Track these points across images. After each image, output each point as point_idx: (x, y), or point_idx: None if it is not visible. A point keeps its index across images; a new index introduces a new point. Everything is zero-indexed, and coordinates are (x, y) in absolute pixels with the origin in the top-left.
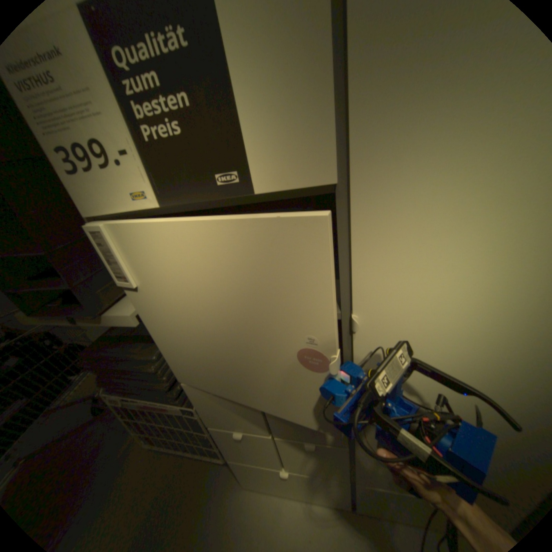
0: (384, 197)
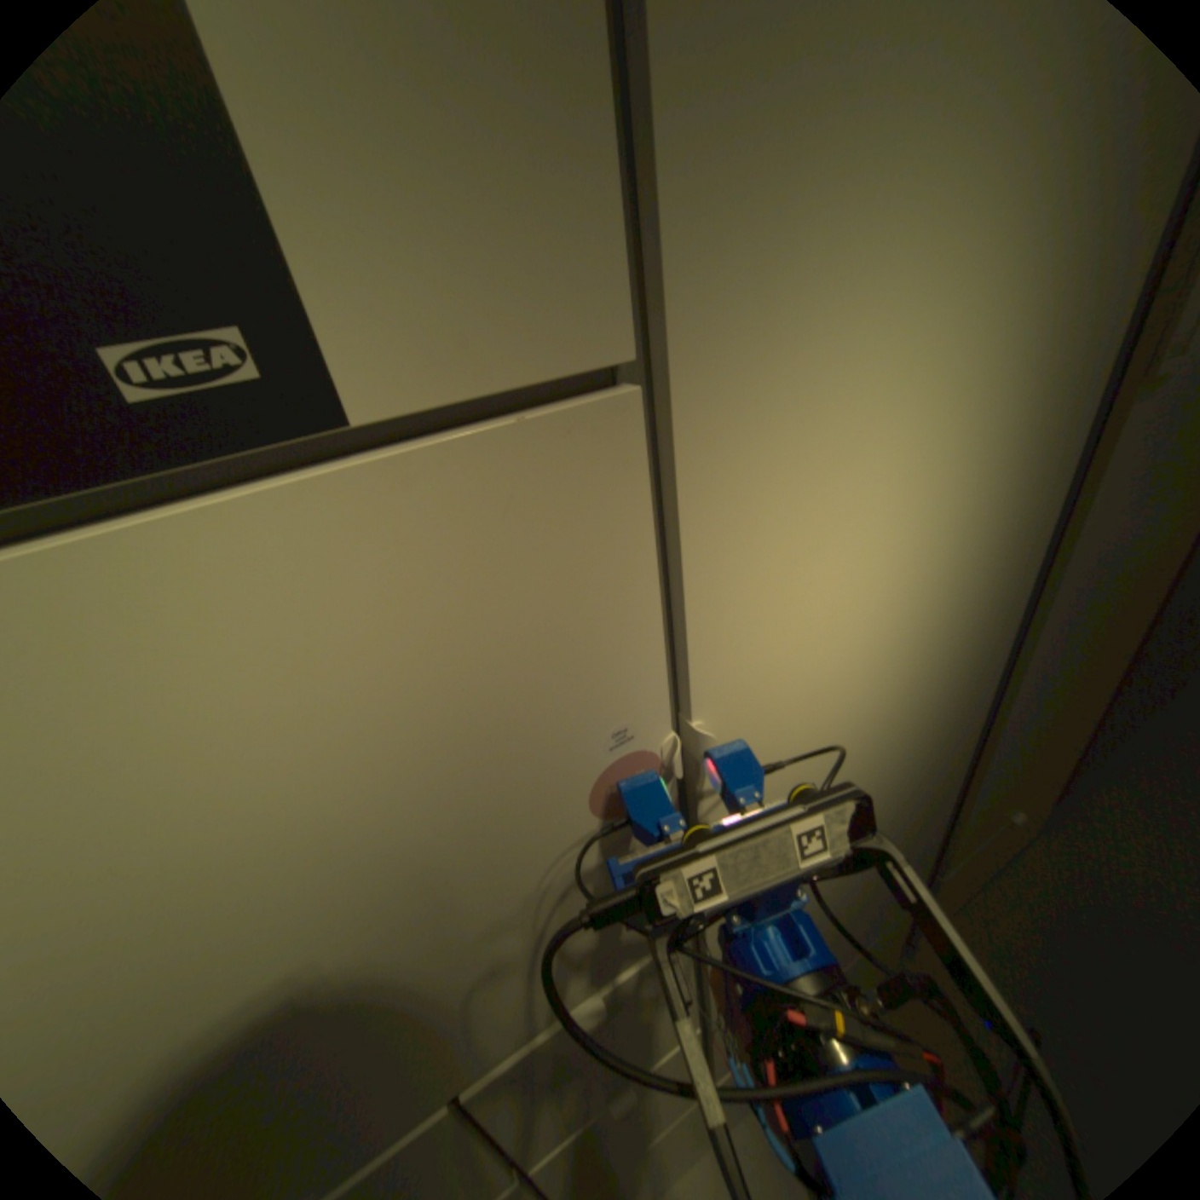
0: (740, 392)
